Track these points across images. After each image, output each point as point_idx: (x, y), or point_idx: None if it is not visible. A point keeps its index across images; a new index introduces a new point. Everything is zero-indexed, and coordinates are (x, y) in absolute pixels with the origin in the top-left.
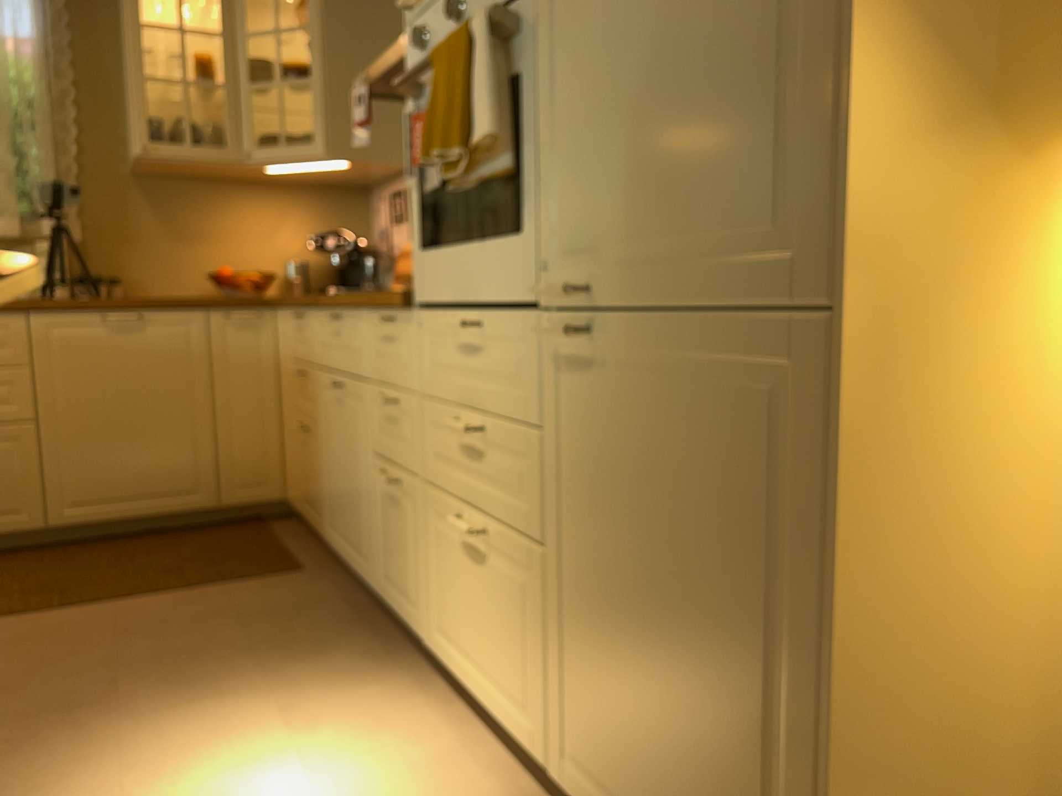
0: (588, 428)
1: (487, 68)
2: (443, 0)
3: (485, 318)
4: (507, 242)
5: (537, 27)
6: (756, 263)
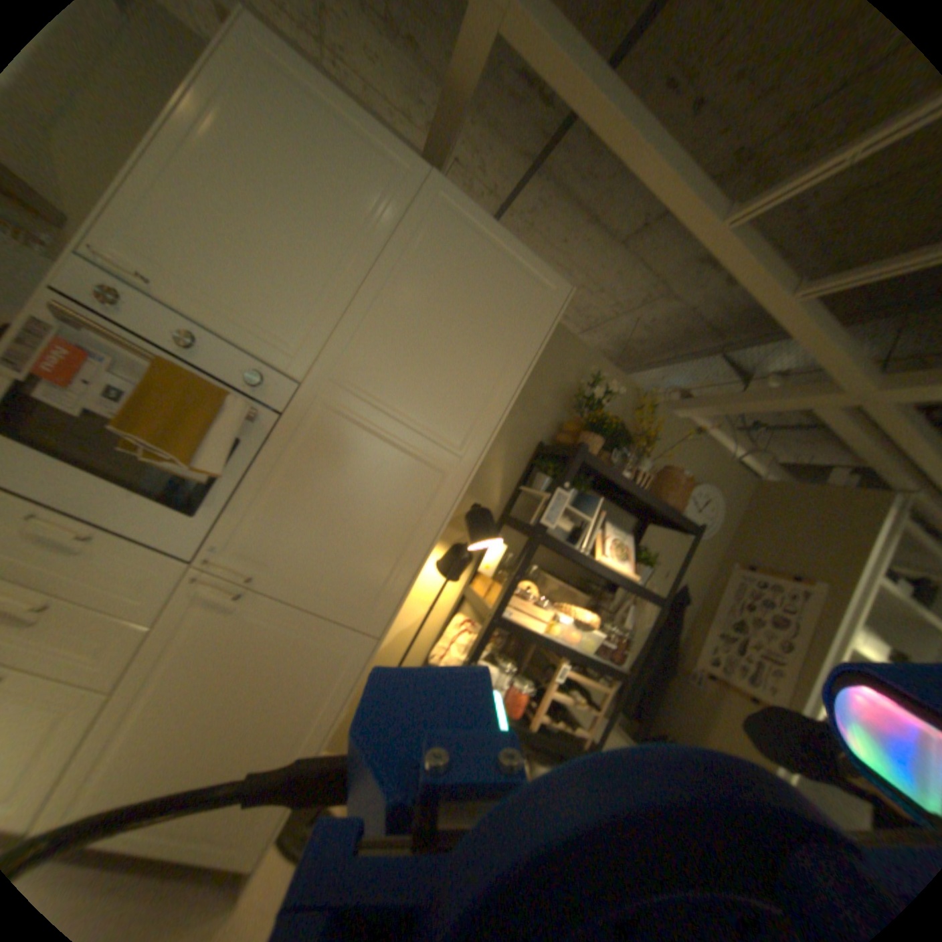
0: (202, 638)
1: (228, 434)
2: (153, 304)
3: (93, 536)
4: (162, 509)
5: (265, 432)
6: (349, 610)
